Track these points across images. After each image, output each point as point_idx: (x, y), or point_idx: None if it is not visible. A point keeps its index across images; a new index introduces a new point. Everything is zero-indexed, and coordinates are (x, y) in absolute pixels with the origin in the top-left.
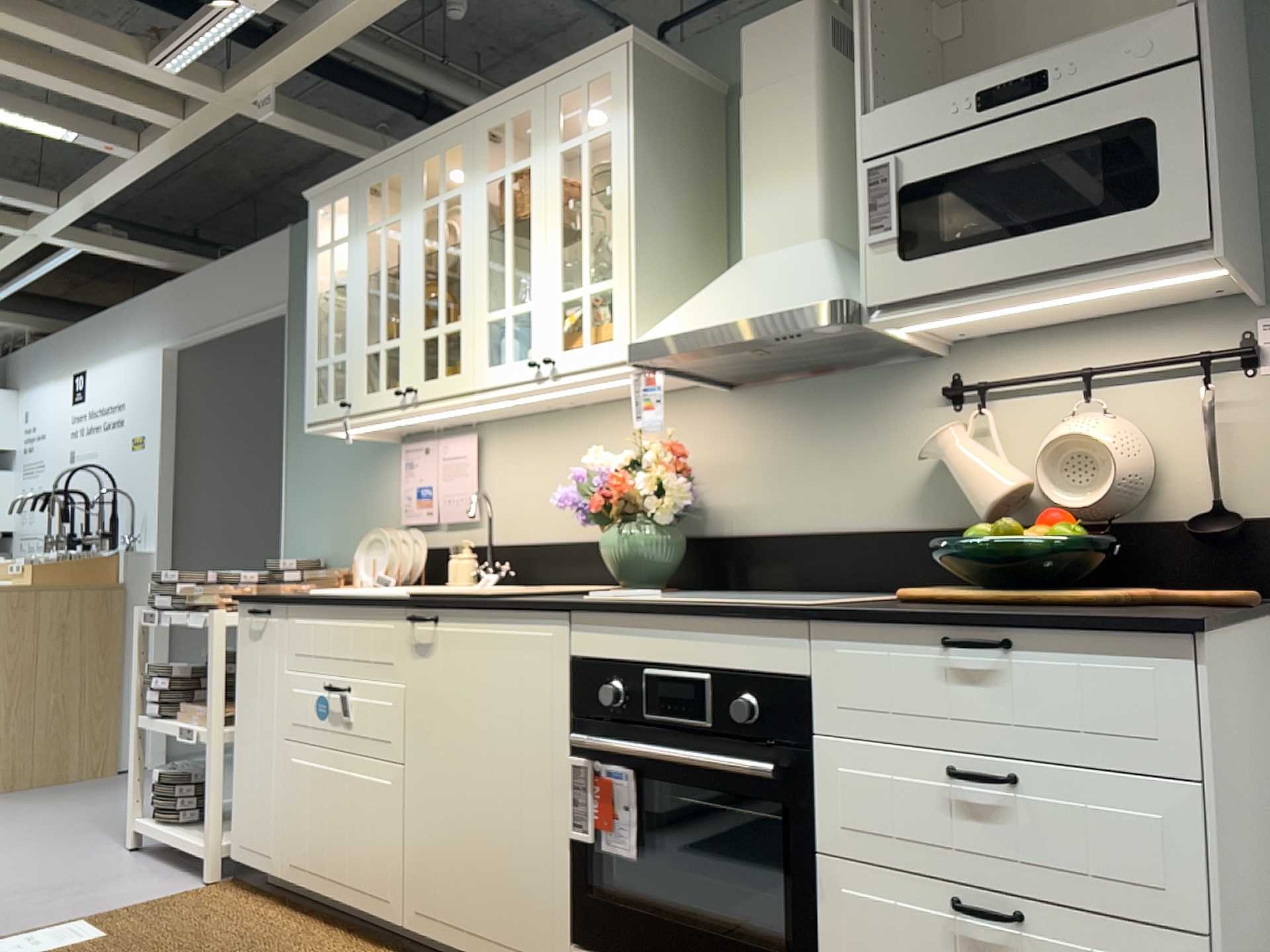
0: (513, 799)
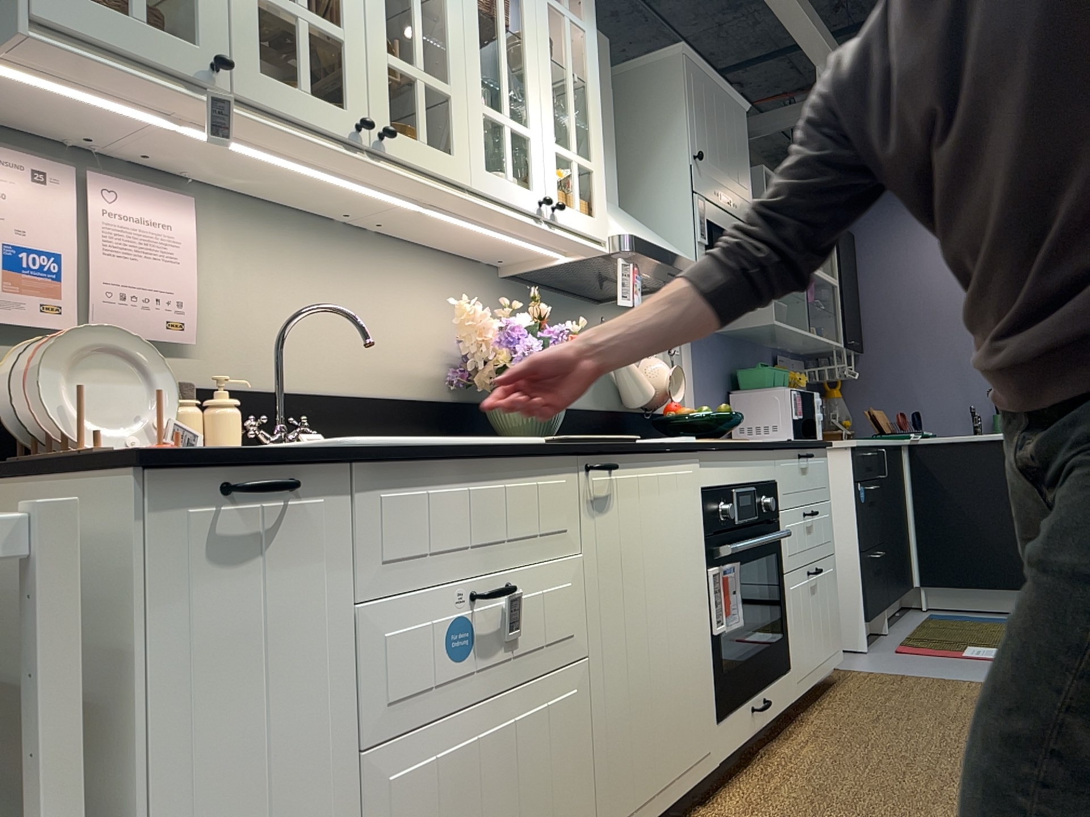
0: (682, 627)
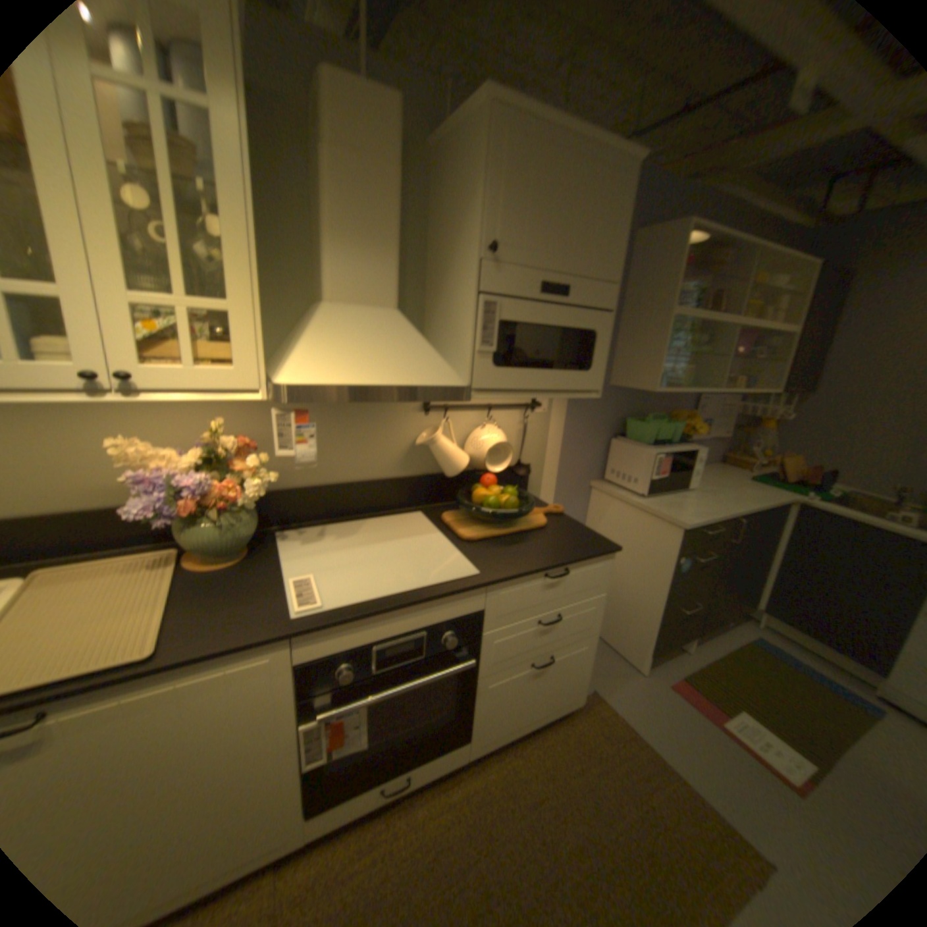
0: (229, 783)
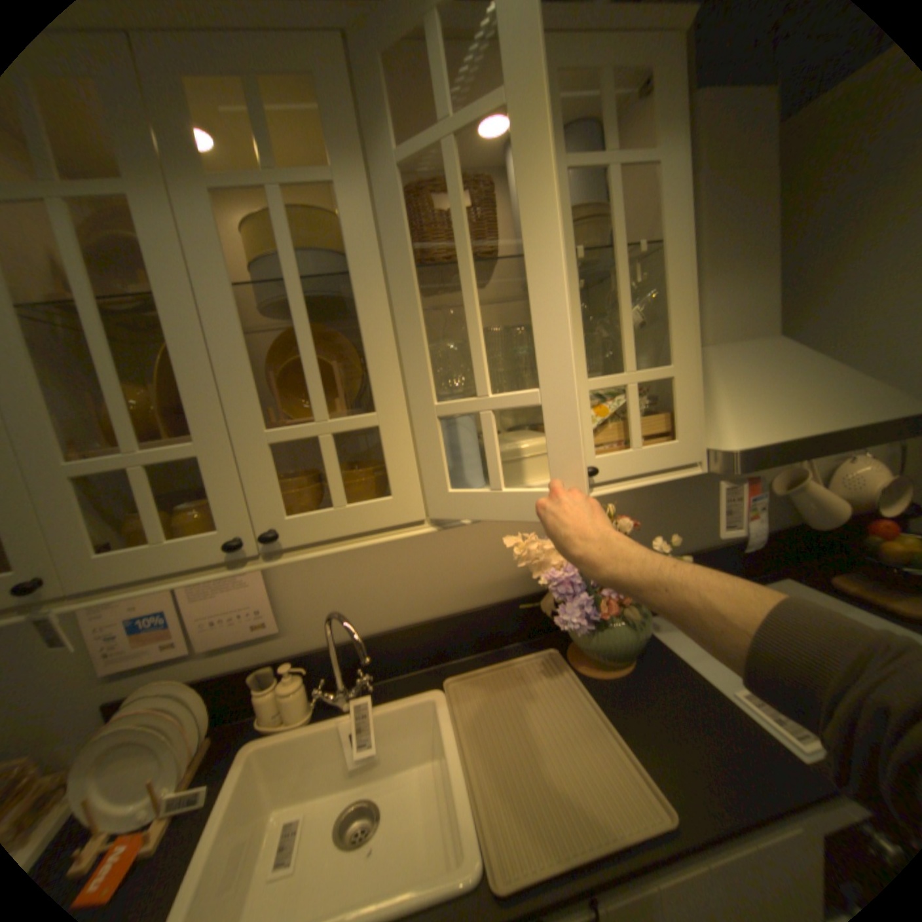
0: None
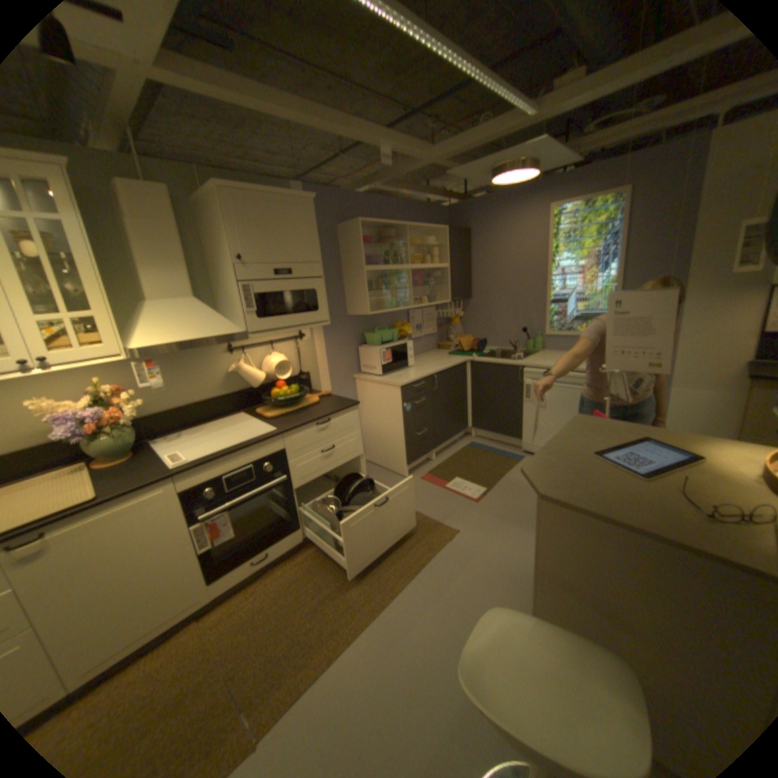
0: (155, 566)
